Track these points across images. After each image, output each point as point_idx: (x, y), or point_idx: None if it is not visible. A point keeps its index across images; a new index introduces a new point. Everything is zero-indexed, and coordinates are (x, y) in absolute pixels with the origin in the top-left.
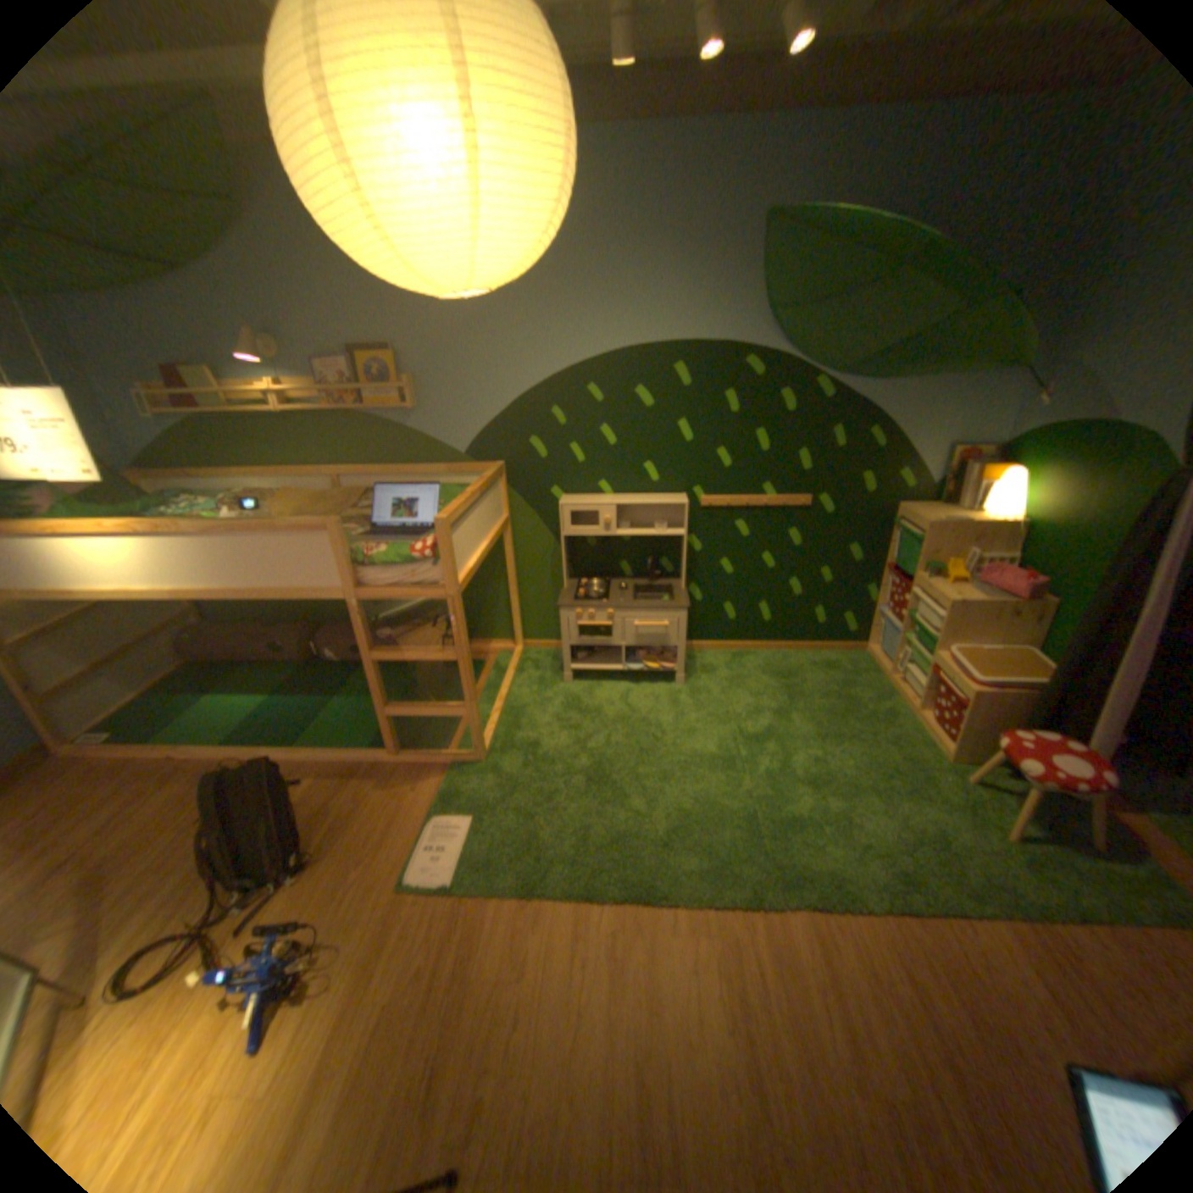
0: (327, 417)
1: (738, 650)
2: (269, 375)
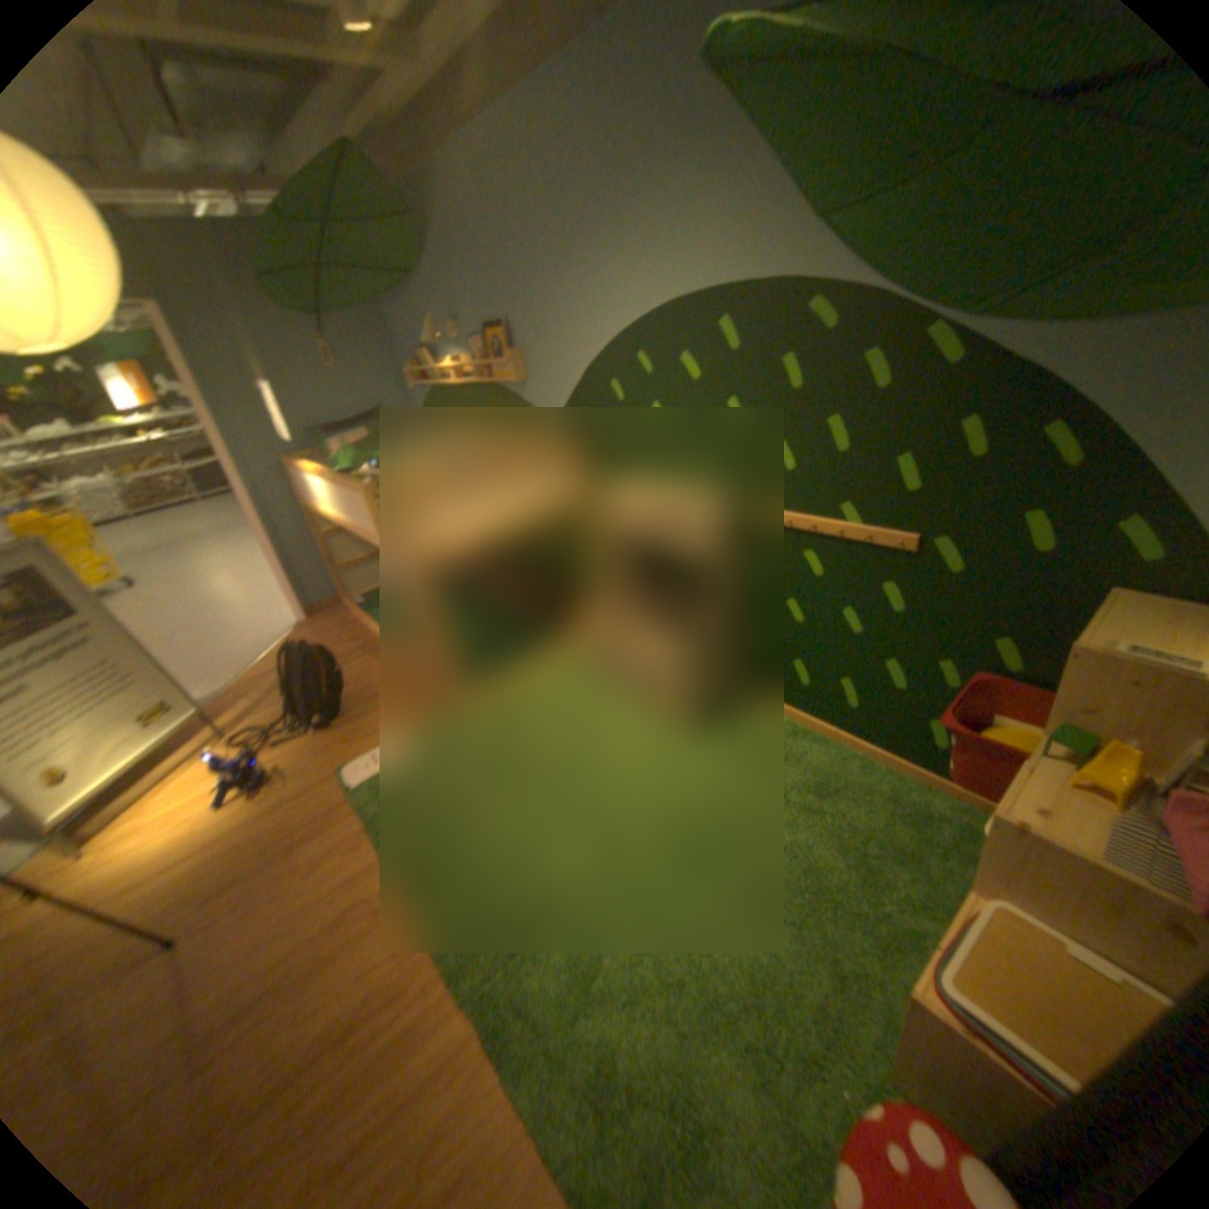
0: (484, 387)
1: (813, 729)
2: (457, 352)
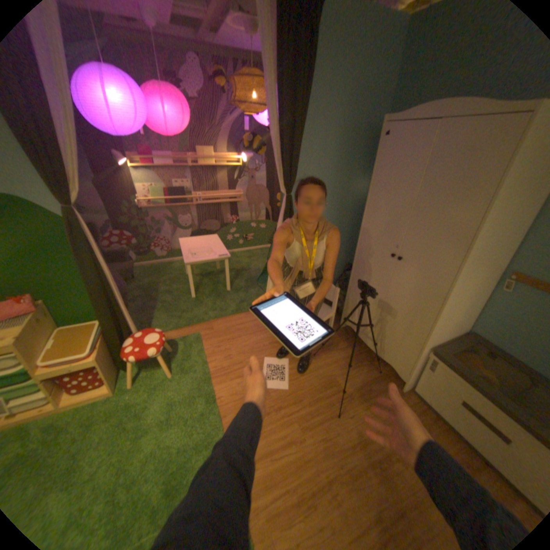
0: None
1: None
2: None
